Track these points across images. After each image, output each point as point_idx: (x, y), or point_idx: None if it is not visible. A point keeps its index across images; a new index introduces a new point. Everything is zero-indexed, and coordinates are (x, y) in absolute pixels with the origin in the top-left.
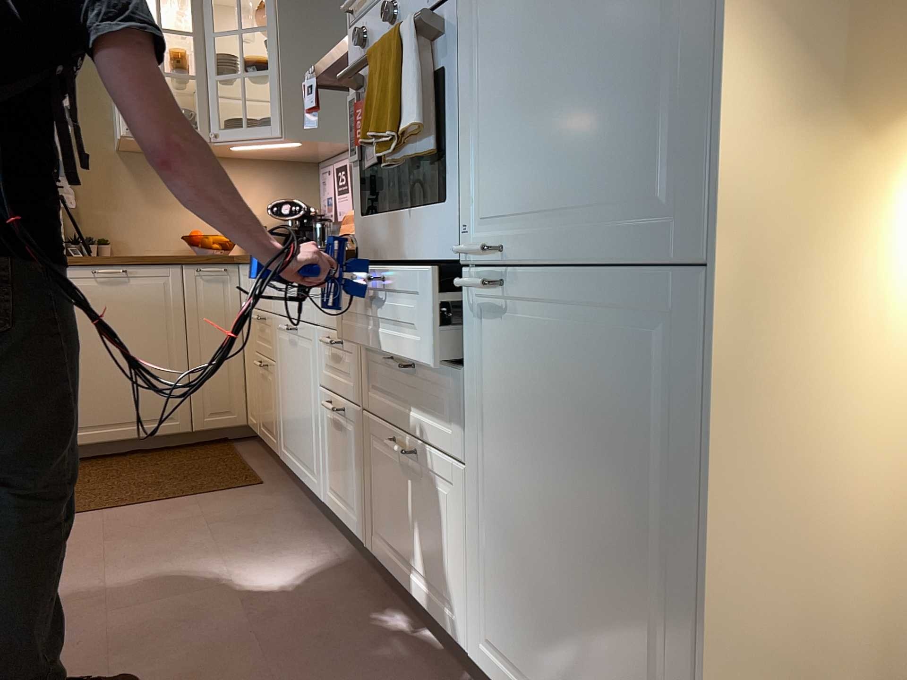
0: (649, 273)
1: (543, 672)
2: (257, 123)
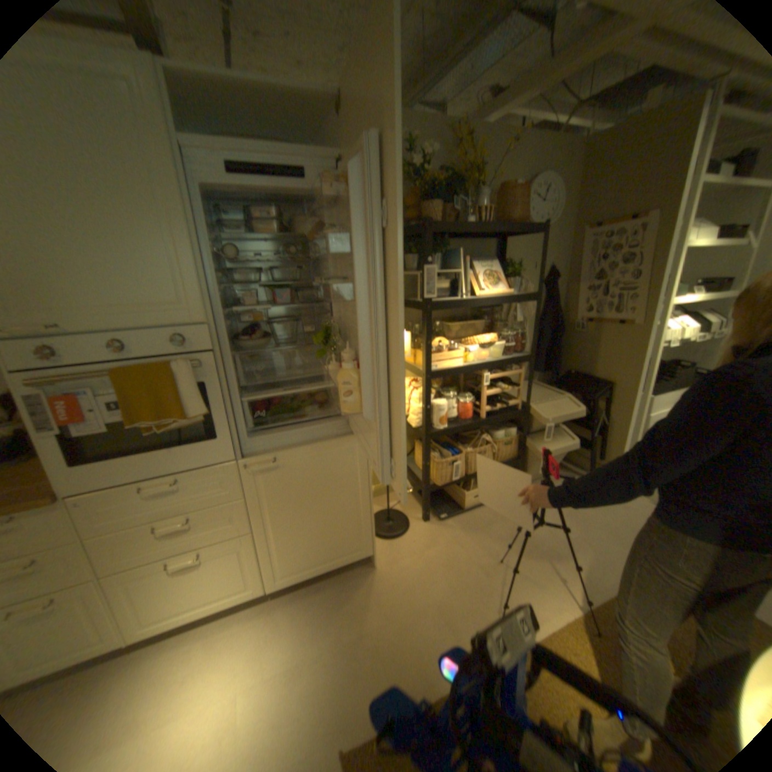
0: (339, 439)
1: (309, 560)
2: None
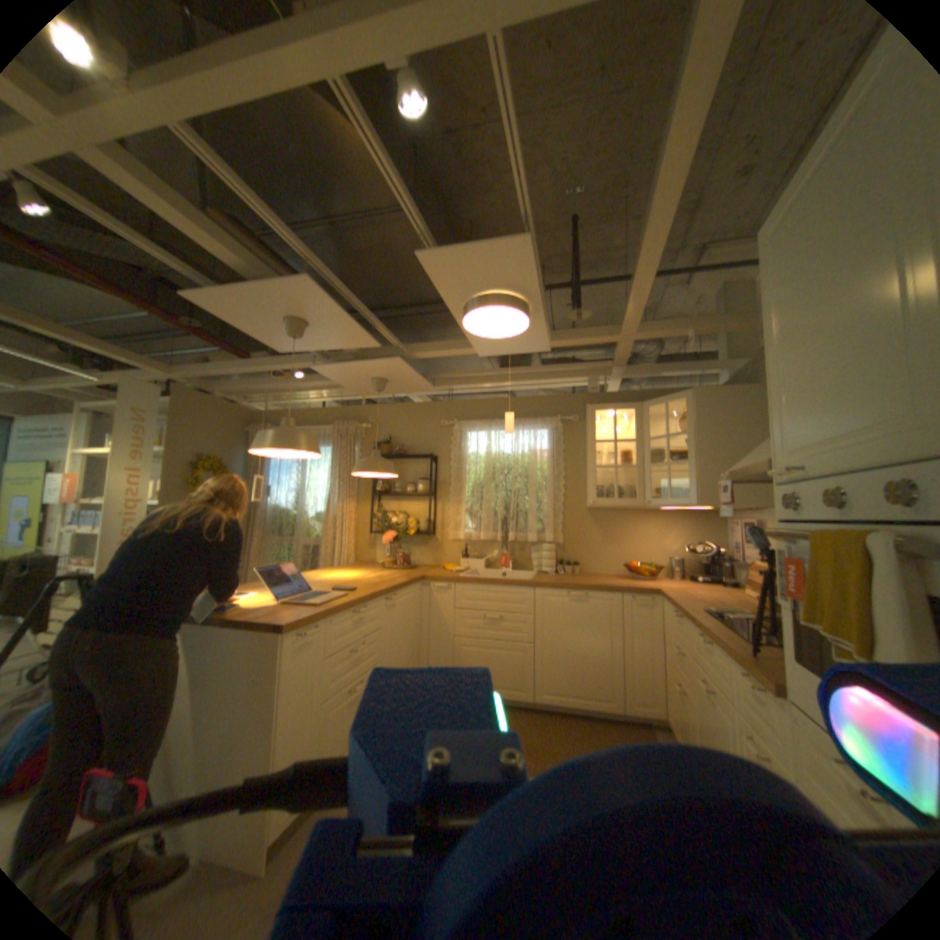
0: None
1: None
2: (678, 491)
